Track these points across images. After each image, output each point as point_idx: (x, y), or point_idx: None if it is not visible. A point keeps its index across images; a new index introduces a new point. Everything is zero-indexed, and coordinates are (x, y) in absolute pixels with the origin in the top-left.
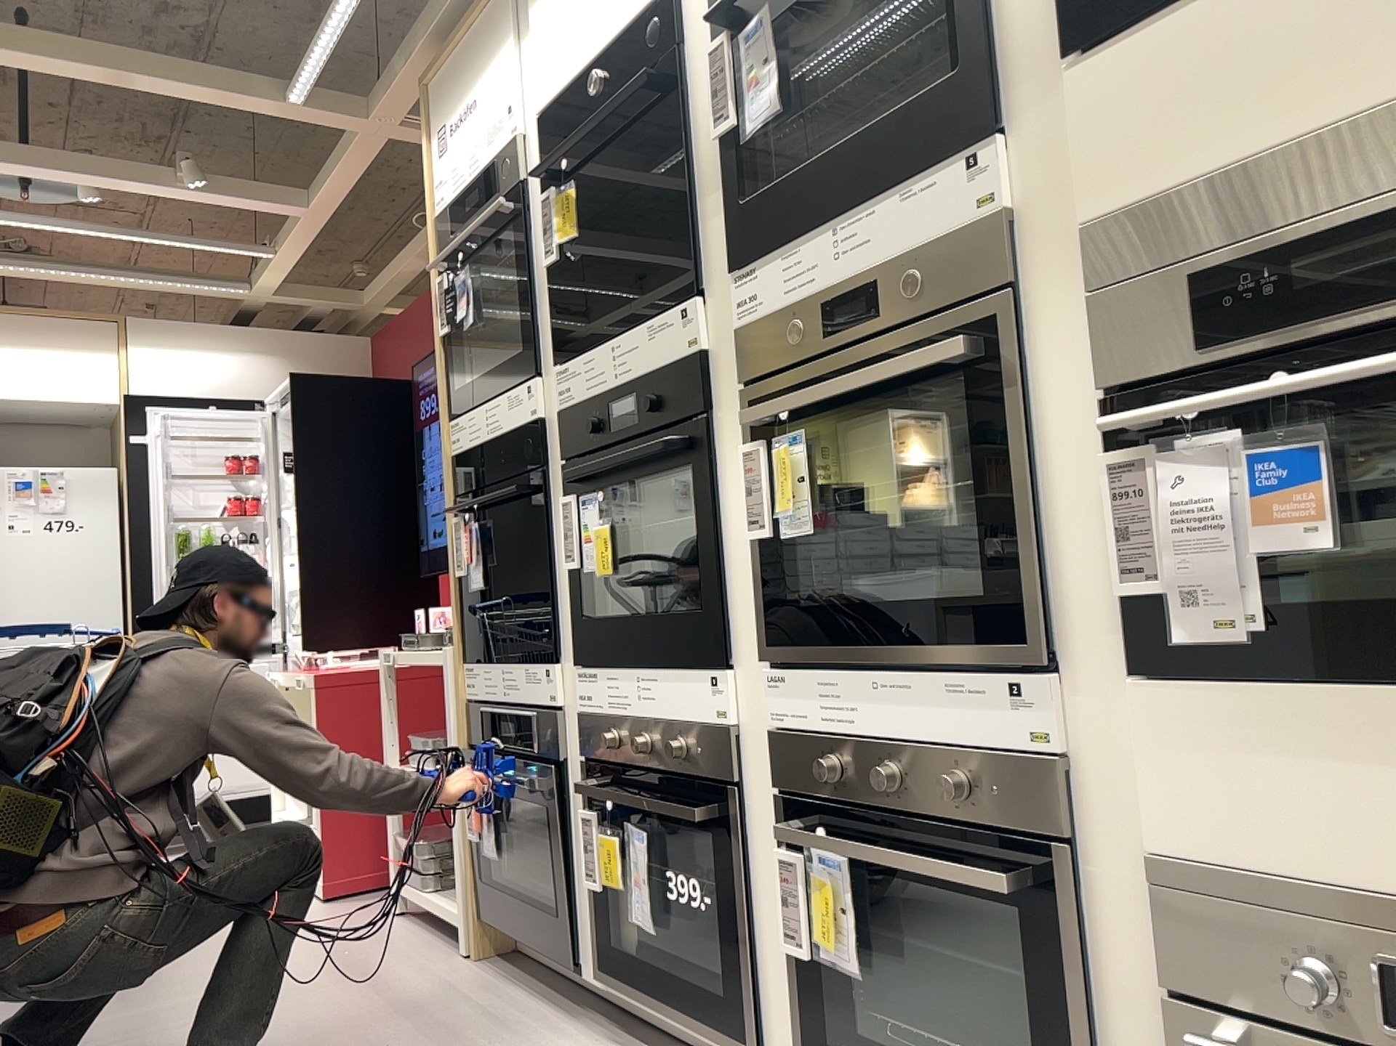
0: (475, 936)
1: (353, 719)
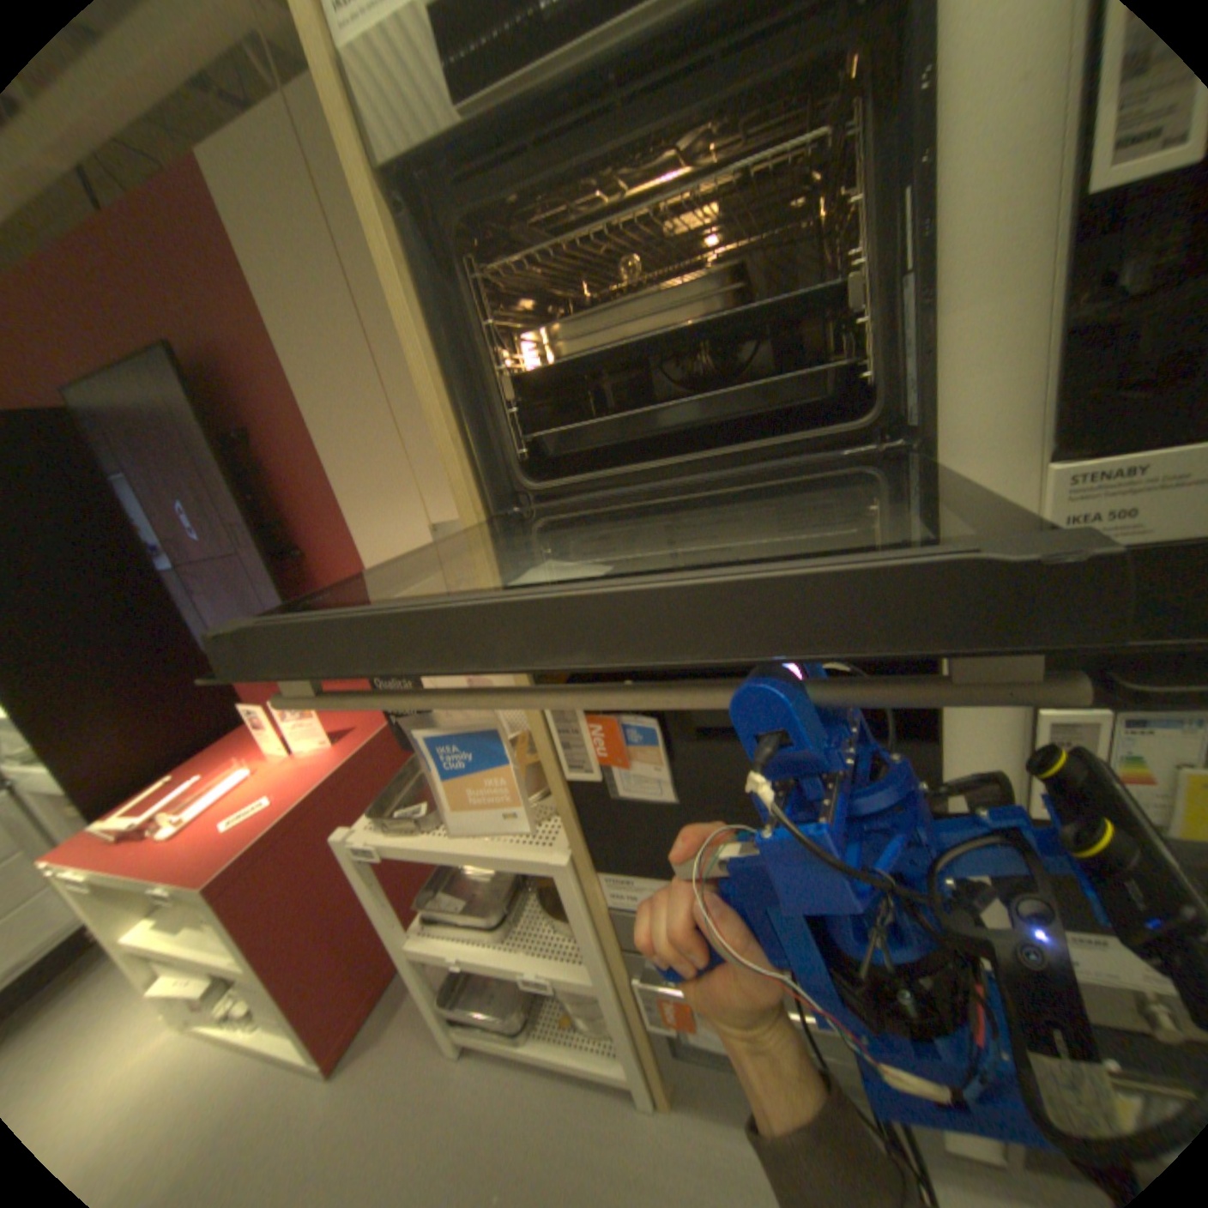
0: (661, 1096)
1: (274, 898)
